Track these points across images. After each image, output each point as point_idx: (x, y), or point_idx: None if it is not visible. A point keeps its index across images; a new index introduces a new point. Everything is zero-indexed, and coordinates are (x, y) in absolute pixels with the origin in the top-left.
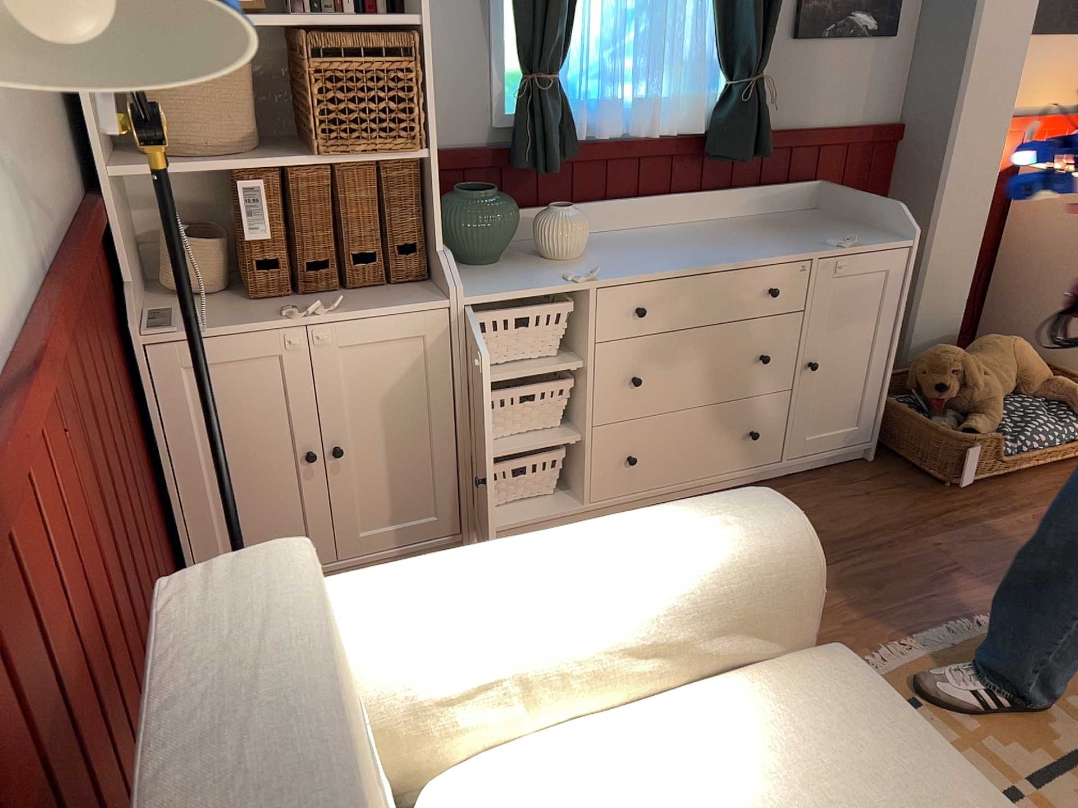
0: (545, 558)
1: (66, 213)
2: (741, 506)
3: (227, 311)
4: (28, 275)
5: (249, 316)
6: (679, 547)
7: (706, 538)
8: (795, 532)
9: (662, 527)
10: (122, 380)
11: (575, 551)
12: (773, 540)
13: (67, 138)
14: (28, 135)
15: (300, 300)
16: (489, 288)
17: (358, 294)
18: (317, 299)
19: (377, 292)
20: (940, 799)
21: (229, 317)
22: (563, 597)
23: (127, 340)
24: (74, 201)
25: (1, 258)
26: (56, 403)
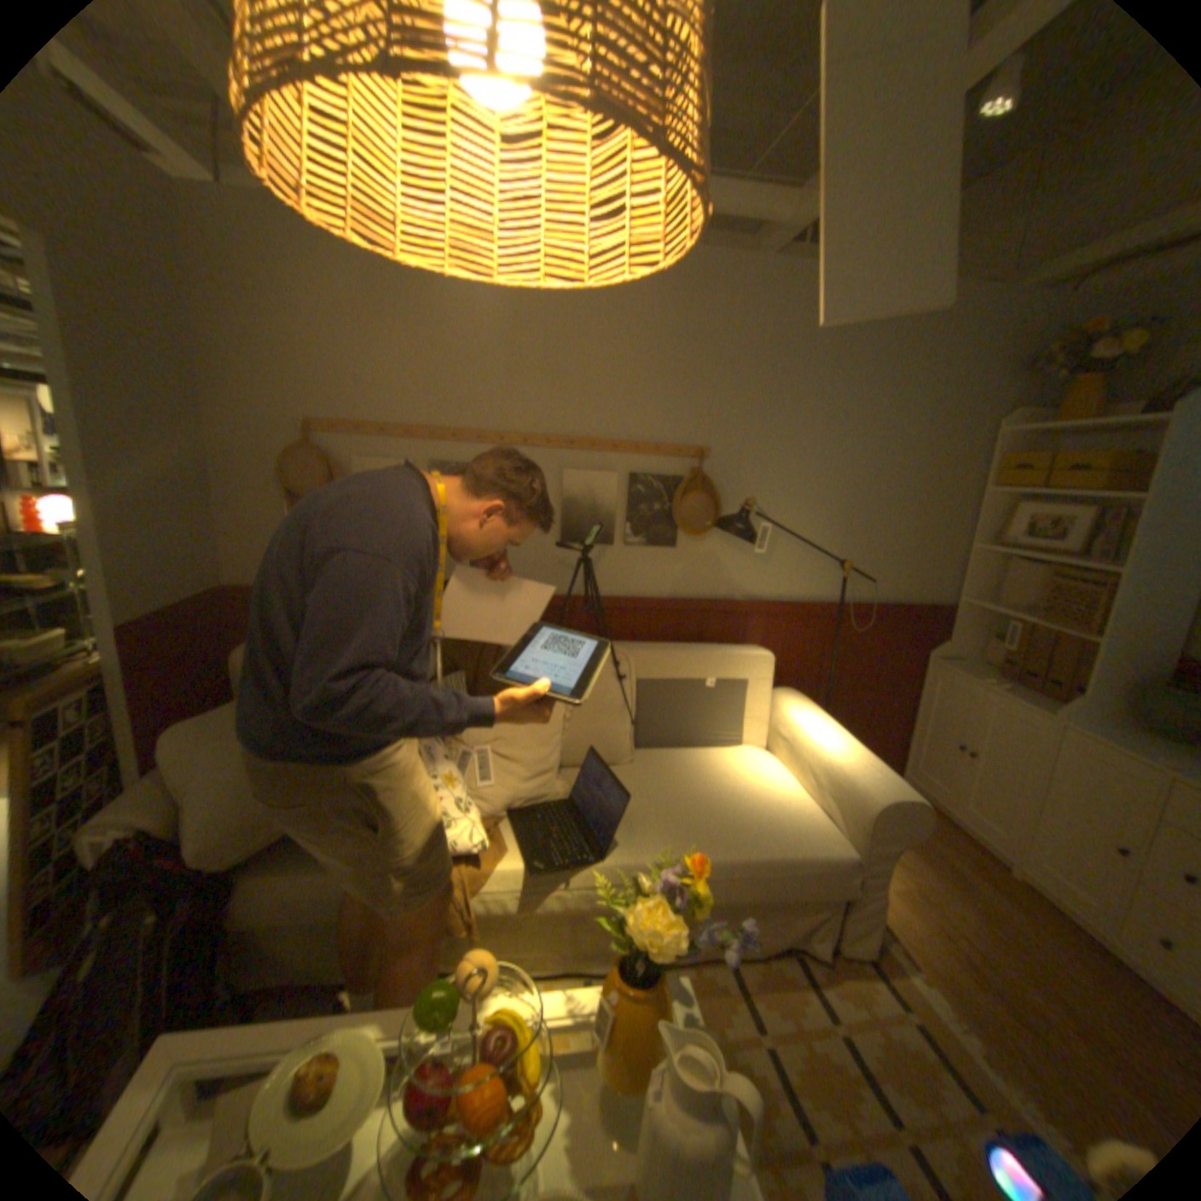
0: (837, 736)
1: (912, 600)
2: (902, 789)
3: (981, 672)
4: (840, 598)
5: (979, 675)
6: (859, 766)
7: (868, 773)
8: (889, 802)
9: (872, 764)
10: (910, 665)
11: (845, 742)
12: (879, 794)
13: (952, 582)
14: (891, 570)
15: (1015, 685)
16: (1099, 732)
17: (1042, 698)
18: (1020, 689)
19: (1052, 703)
20: (770, 844)
21: (972, 672)
22: (820, 740)
23: (930, 657)
24: (930, 600)
25: (823, 588)
26: (818, 627)
